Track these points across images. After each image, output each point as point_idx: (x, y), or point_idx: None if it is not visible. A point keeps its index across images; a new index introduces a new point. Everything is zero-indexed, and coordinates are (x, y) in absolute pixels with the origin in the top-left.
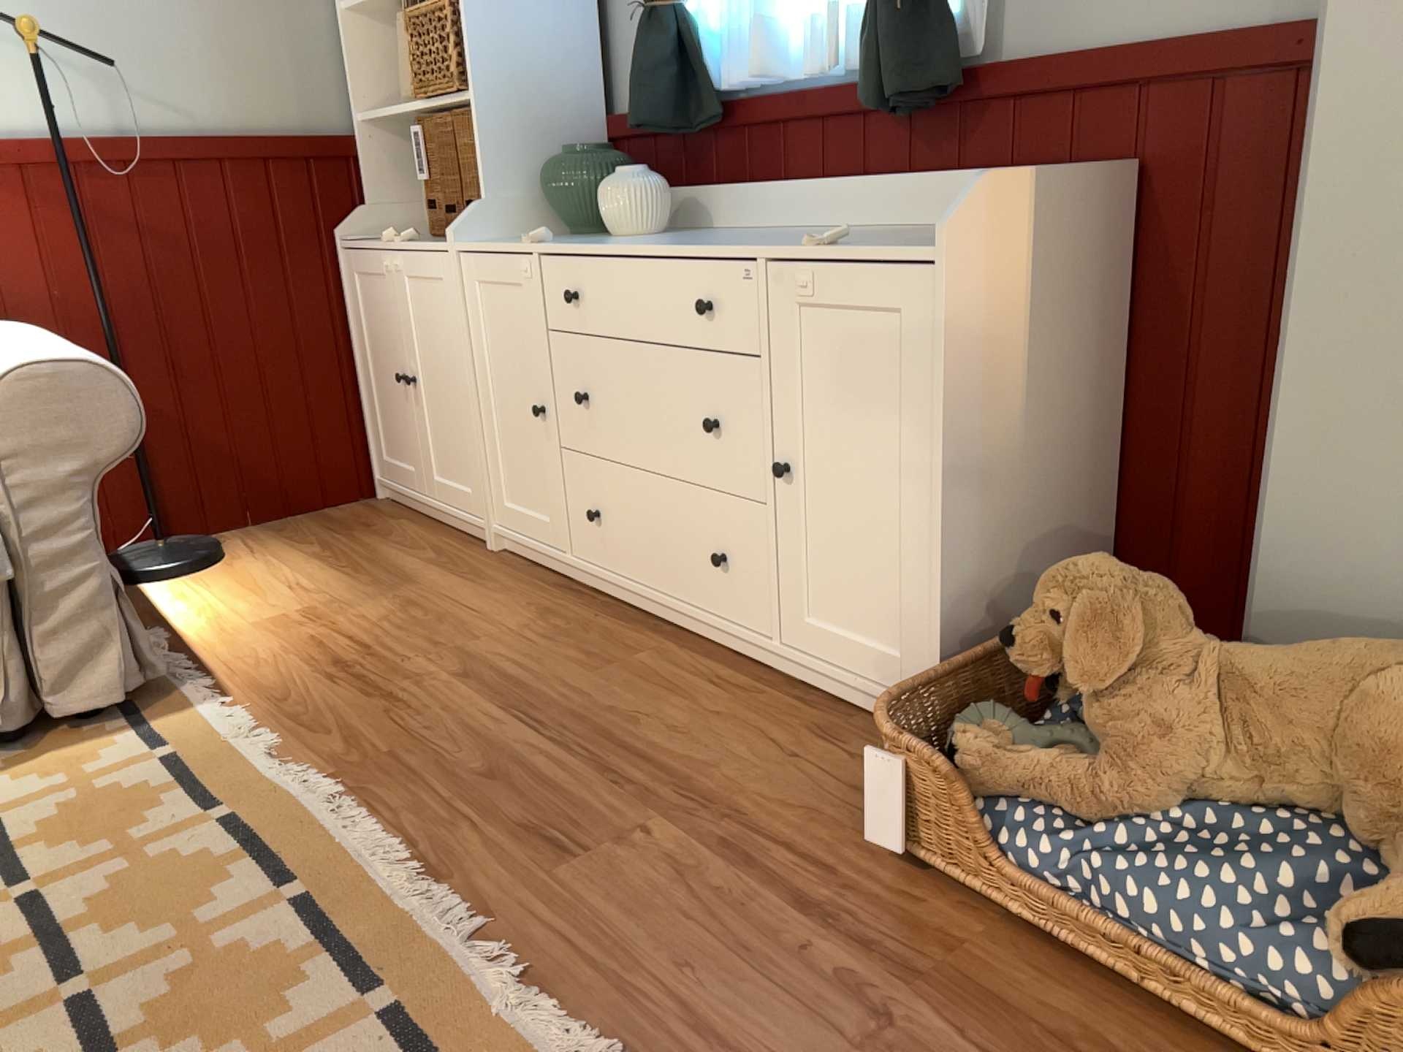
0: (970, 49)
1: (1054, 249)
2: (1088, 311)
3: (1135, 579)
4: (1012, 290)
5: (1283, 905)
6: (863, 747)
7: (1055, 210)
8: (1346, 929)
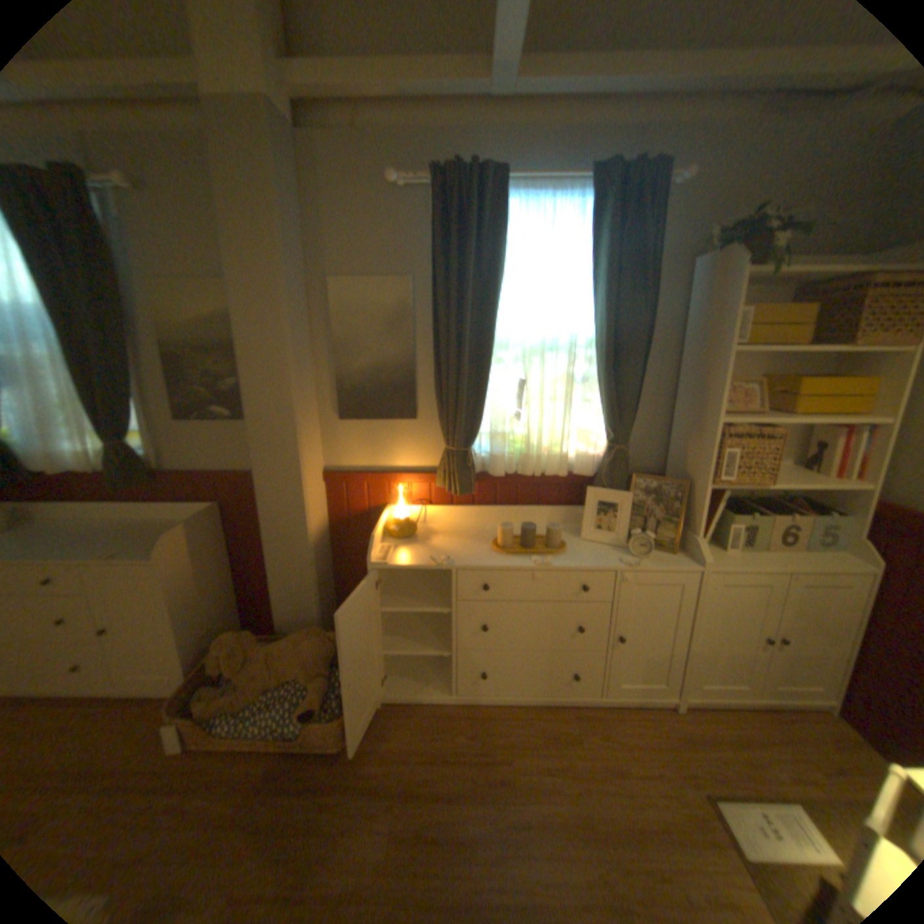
0: (151, 467)
1: (195, 540)
2: (211, 549)
3: (238, 639)
4: (183, 560)
5: (285, 716)
6: (158, 717)
7: (193, 530)
8: (296, 719)
